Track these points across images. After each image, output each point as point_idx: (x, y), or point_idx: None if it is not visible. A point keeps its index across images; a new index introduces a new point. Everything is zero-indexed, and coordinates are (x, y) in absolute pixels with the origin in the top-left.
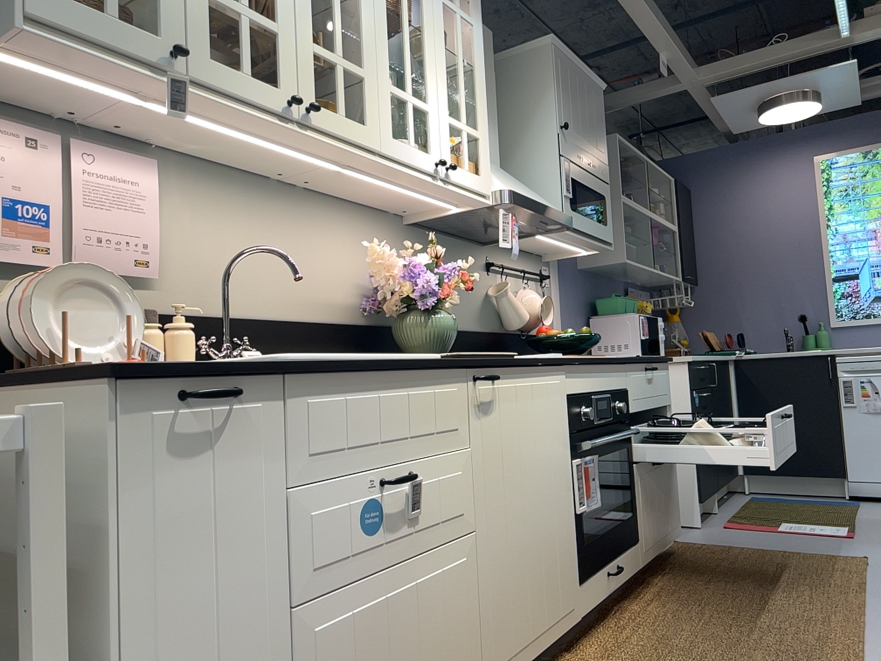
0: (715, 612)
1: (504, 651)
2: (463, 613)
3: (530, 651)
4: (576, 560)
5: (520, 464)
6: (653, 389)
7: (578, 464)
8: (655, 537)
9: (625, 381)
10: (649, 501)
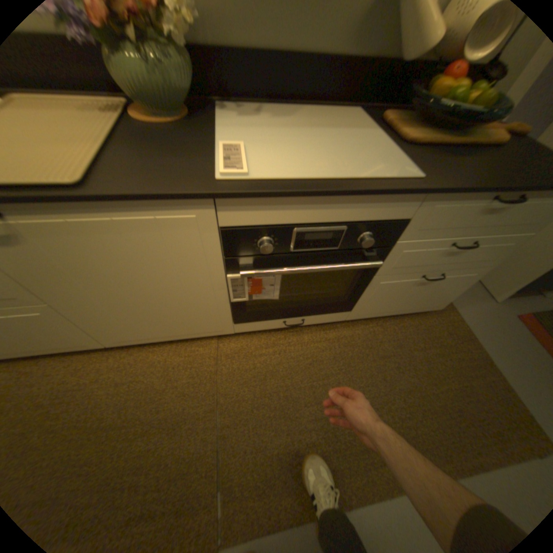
0: (333, 385)
1: (124, 339)
2: (59, 329)
3: (160, 339)
4: (233, 315)
5: (111, 276)
6: (493, 220)
7: (238, 277)
8: (382, 311)
9: (407, 212)
10: (388, 296)
